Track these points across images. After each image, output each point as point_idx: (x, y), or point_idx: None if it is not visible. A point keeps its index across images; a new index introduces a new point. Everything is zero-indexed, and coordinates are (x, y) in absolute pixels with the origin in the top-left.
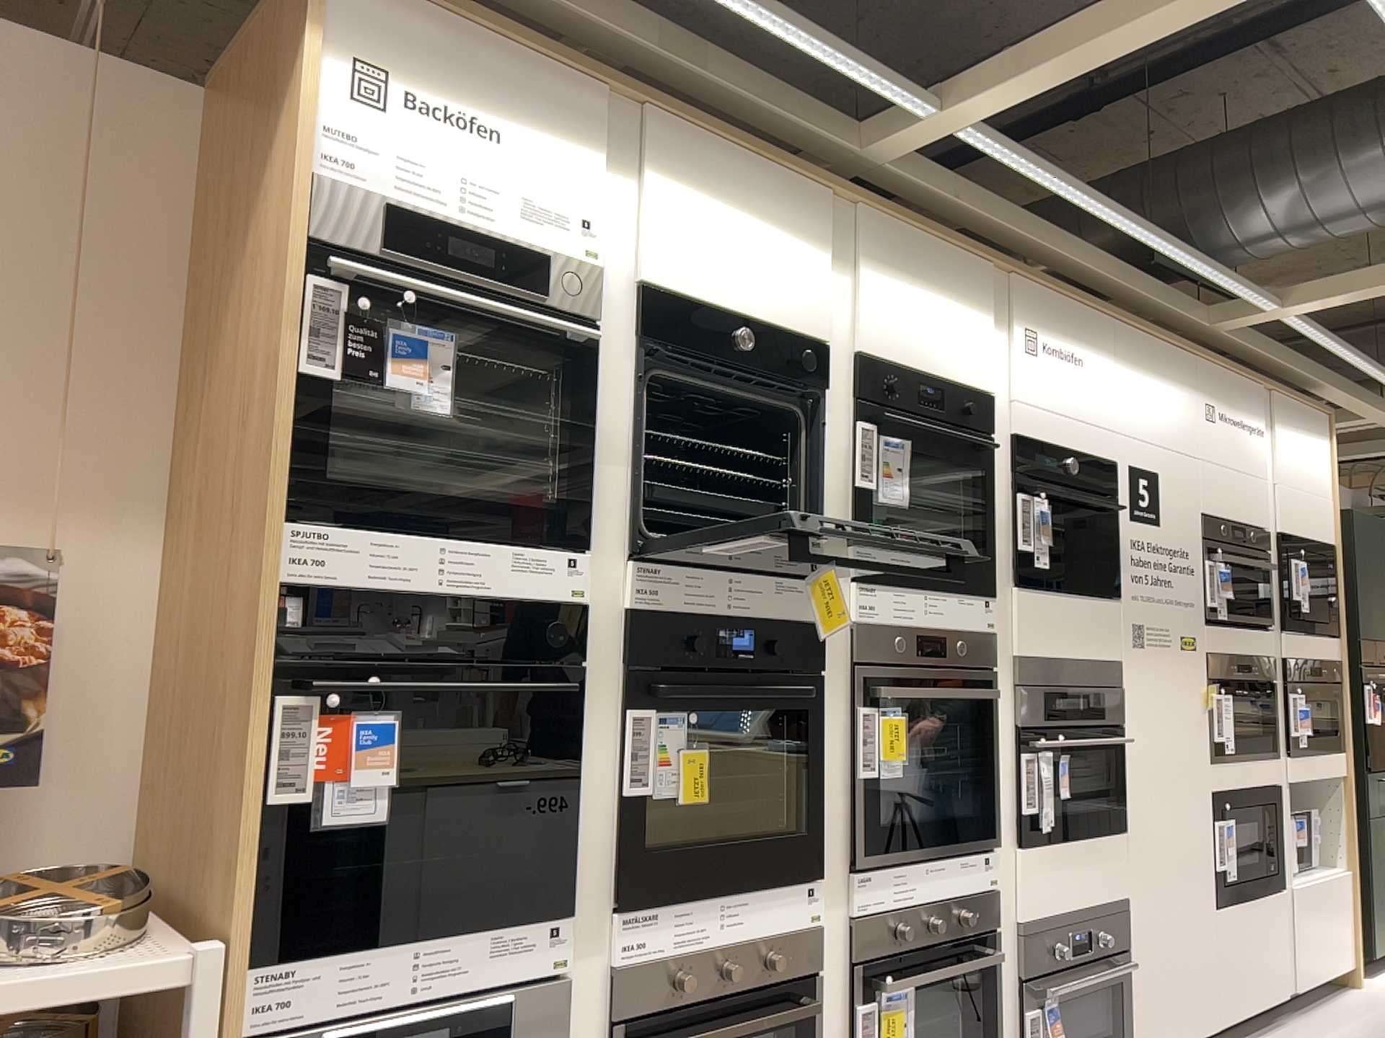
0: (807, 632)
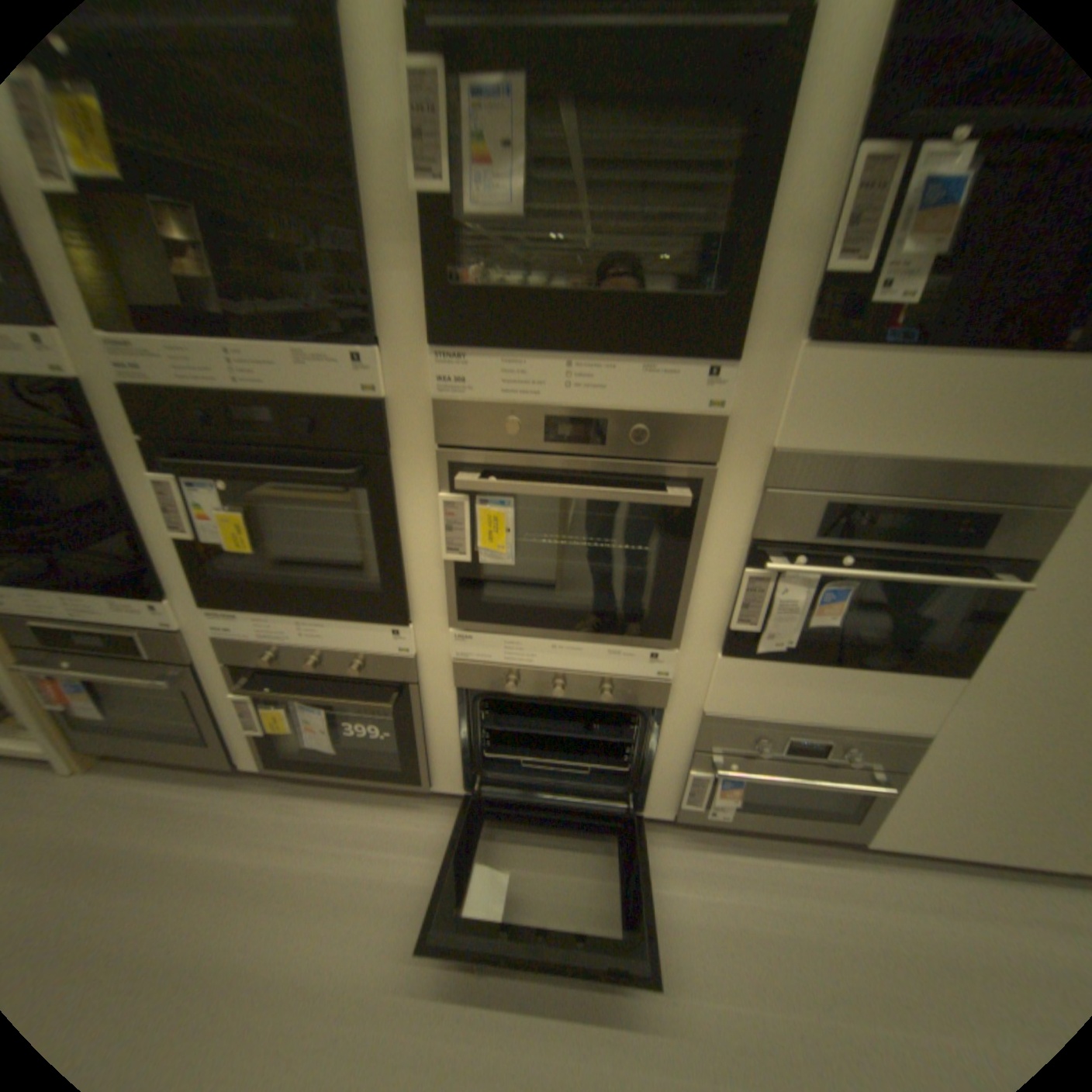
0: (358, 415)
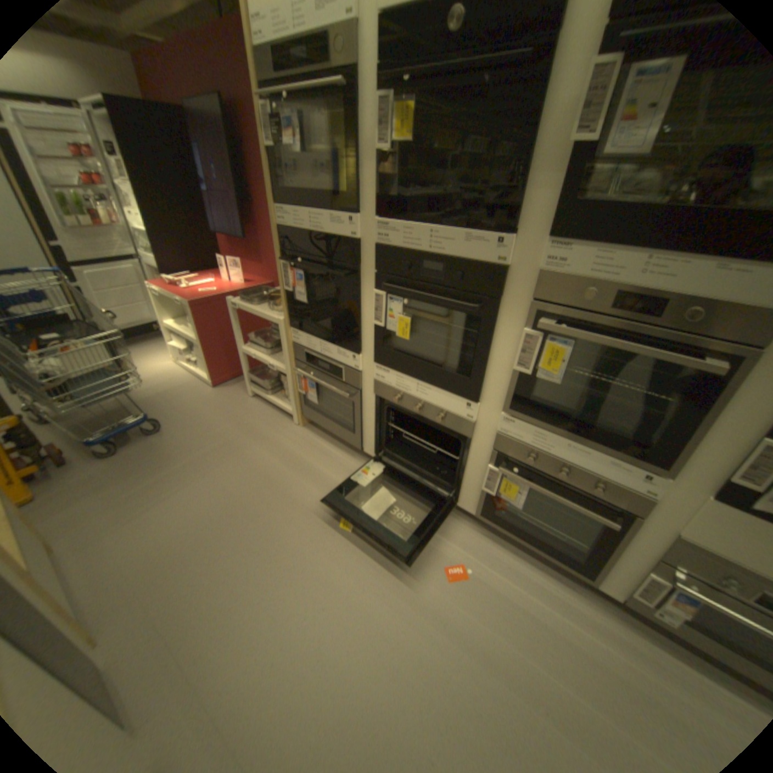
0: (490, 275)
